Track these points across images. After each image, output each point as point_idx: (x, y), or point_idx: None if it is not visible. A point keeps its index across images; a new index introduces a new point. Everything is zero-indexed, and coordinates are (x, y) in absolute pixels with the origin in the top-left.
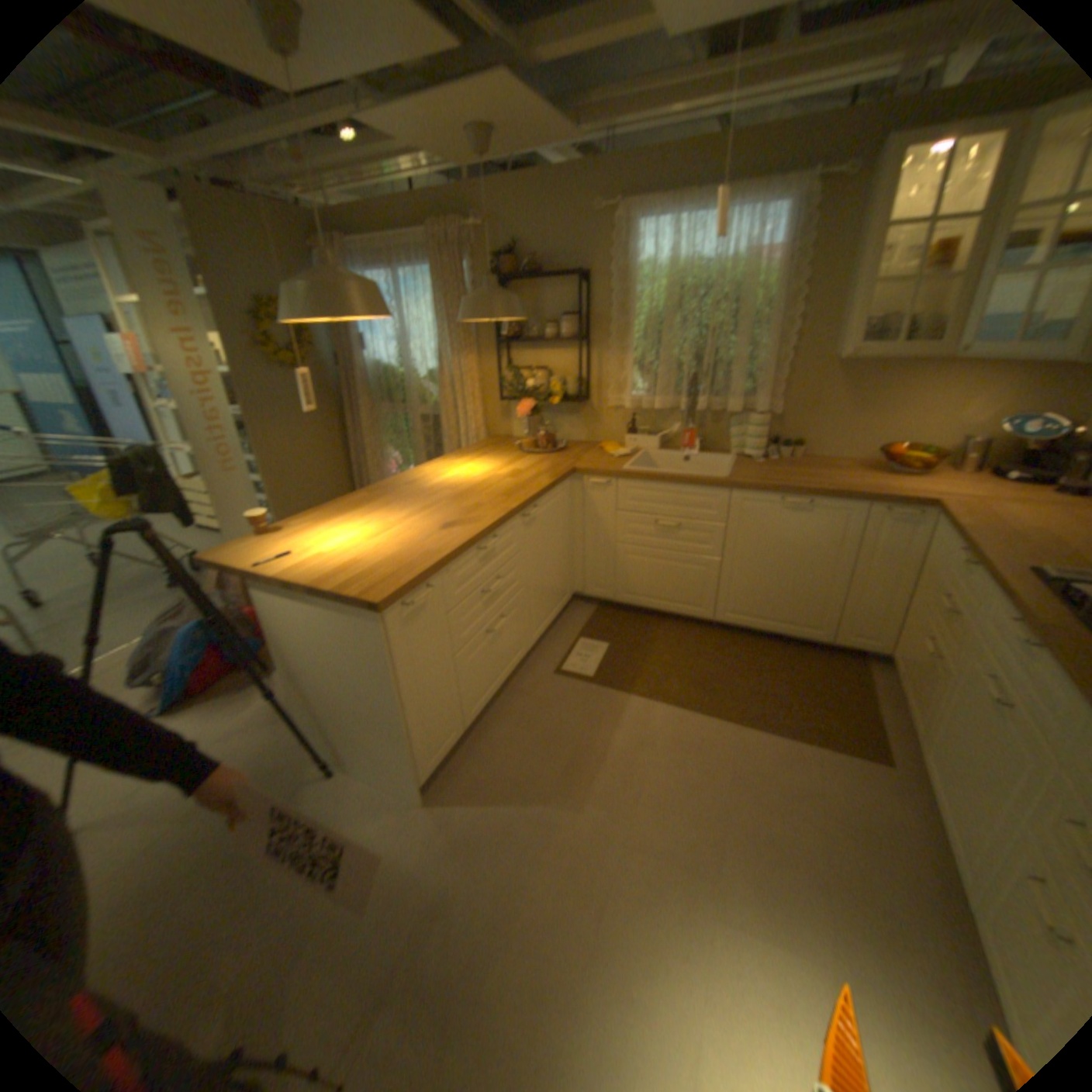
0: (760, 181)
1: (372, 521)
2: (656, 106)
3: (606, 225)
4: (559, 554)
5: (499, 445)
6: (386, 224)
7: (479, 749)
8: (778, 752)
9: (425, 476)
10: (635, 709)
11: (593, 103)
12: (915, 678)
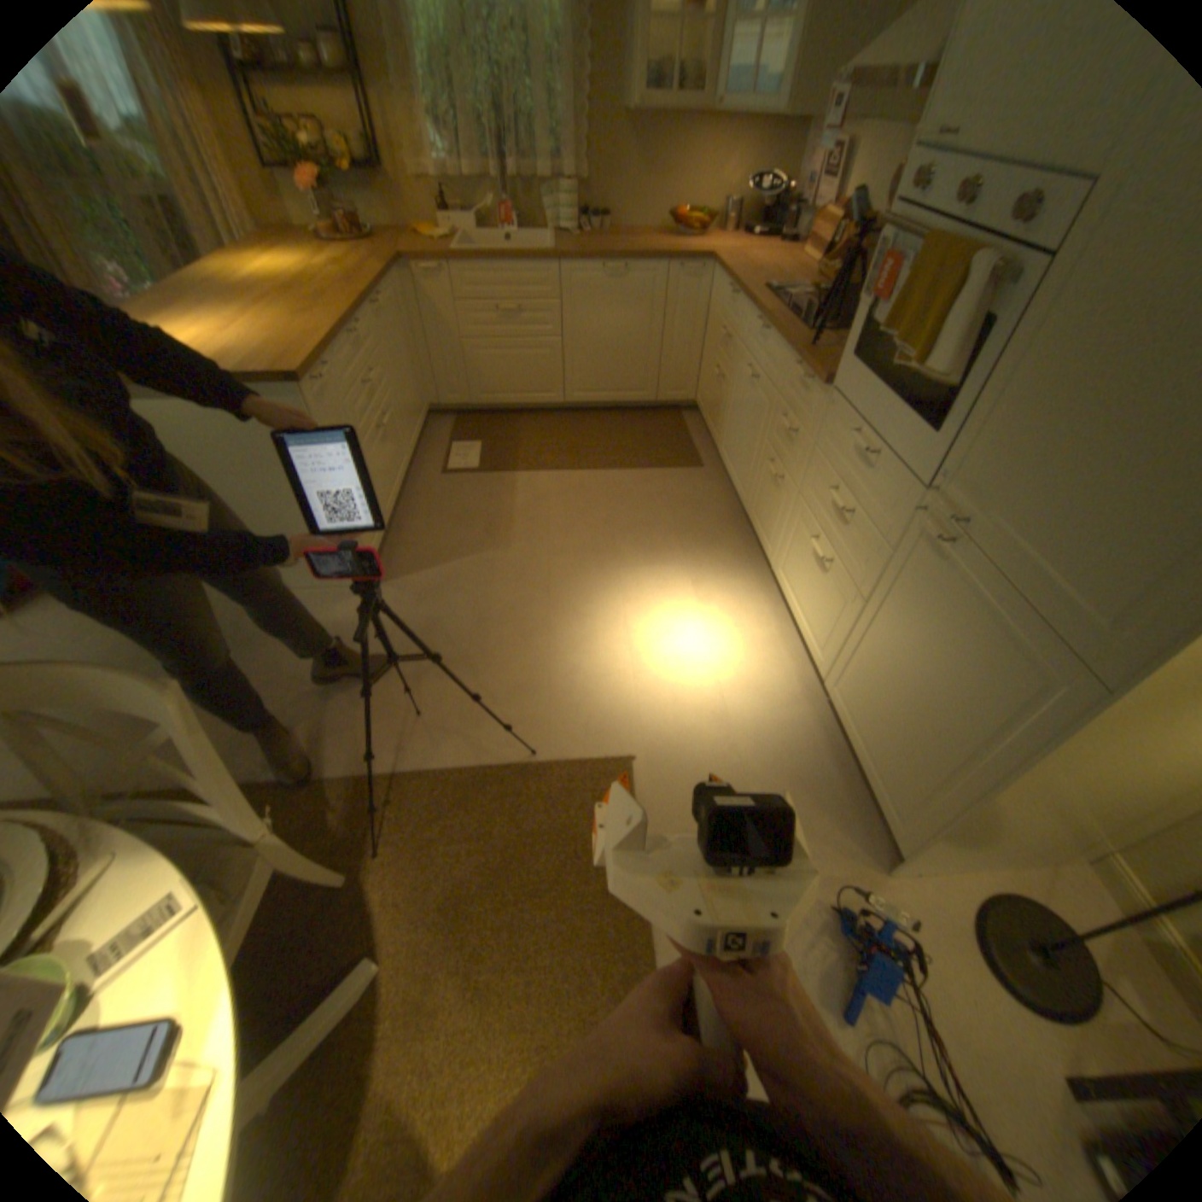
0: None
1: (199, 318)
2: None
3: None
4: (407, 358)
5: (282, 236)
6: None
7: (402, 539)
8: (631, 479)
9: (217, 274)
10: (521, 481)
11: None
12: (708, 405)
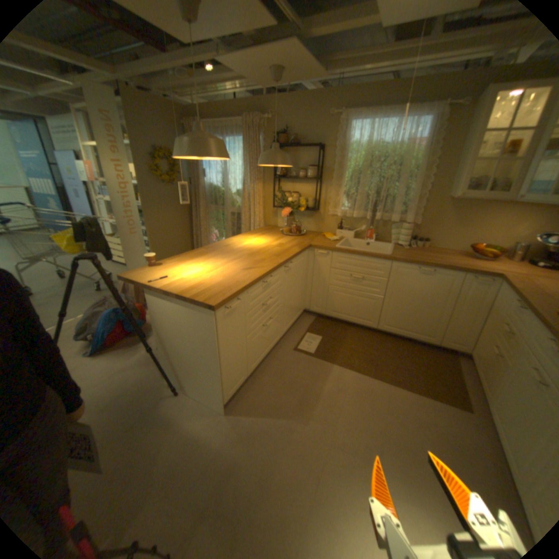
0: (416, 105)
1: (207, 264)
2: (366, 64)
3: (334, 122)
4: (298, 288)
5: (270, 230)
6: (221, 115)
7: (253, 387)
8: (411, 400)
9: (233, 243)
10: (335, 372)
11: (333, 61)
12: (485, 366)
